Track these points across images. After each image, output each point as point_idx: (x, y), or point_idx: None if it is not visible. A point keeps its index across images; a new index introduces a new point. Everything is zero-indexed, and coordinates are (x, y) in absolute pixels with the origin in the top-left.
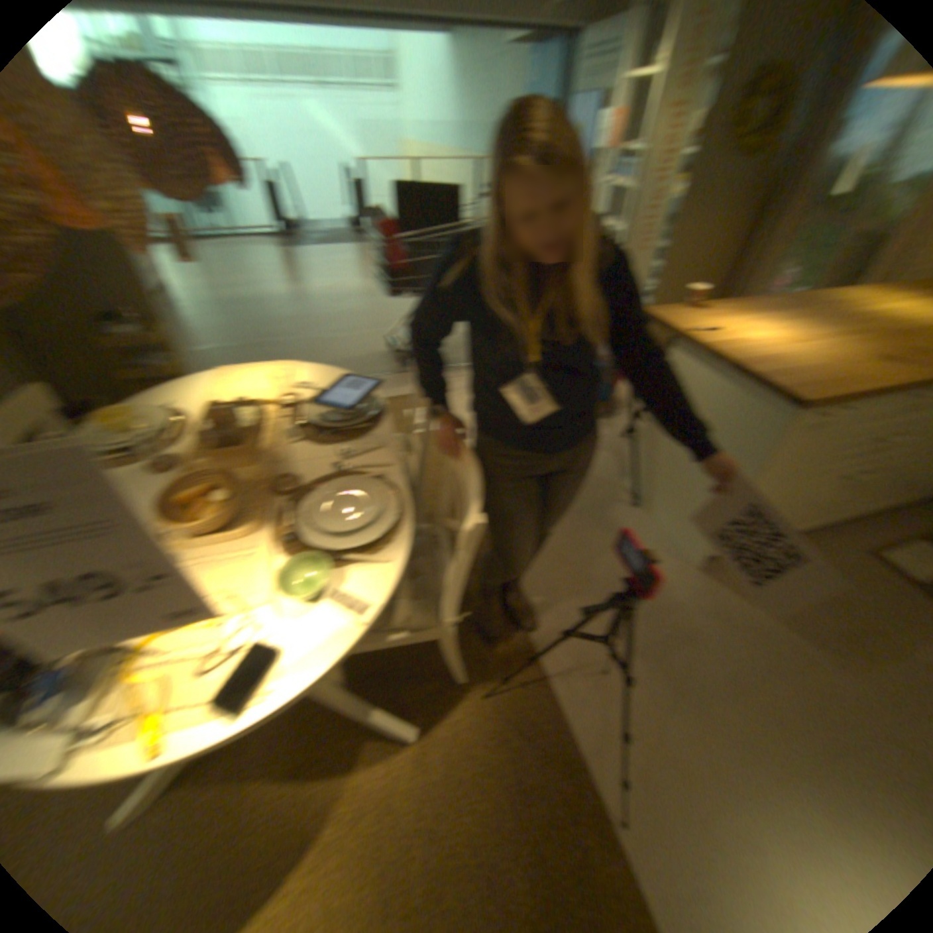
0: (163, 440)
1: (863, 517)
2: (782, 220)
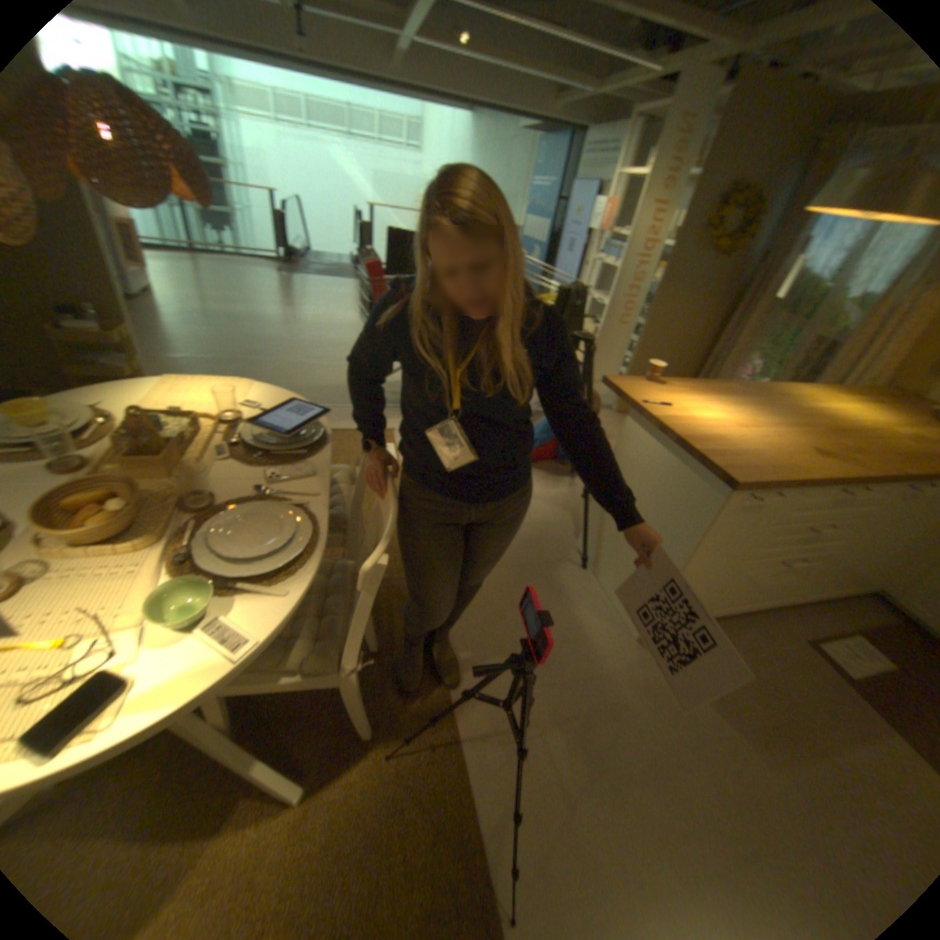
0: (91, 439)
1: (809, 607)
2: (754, 316)
